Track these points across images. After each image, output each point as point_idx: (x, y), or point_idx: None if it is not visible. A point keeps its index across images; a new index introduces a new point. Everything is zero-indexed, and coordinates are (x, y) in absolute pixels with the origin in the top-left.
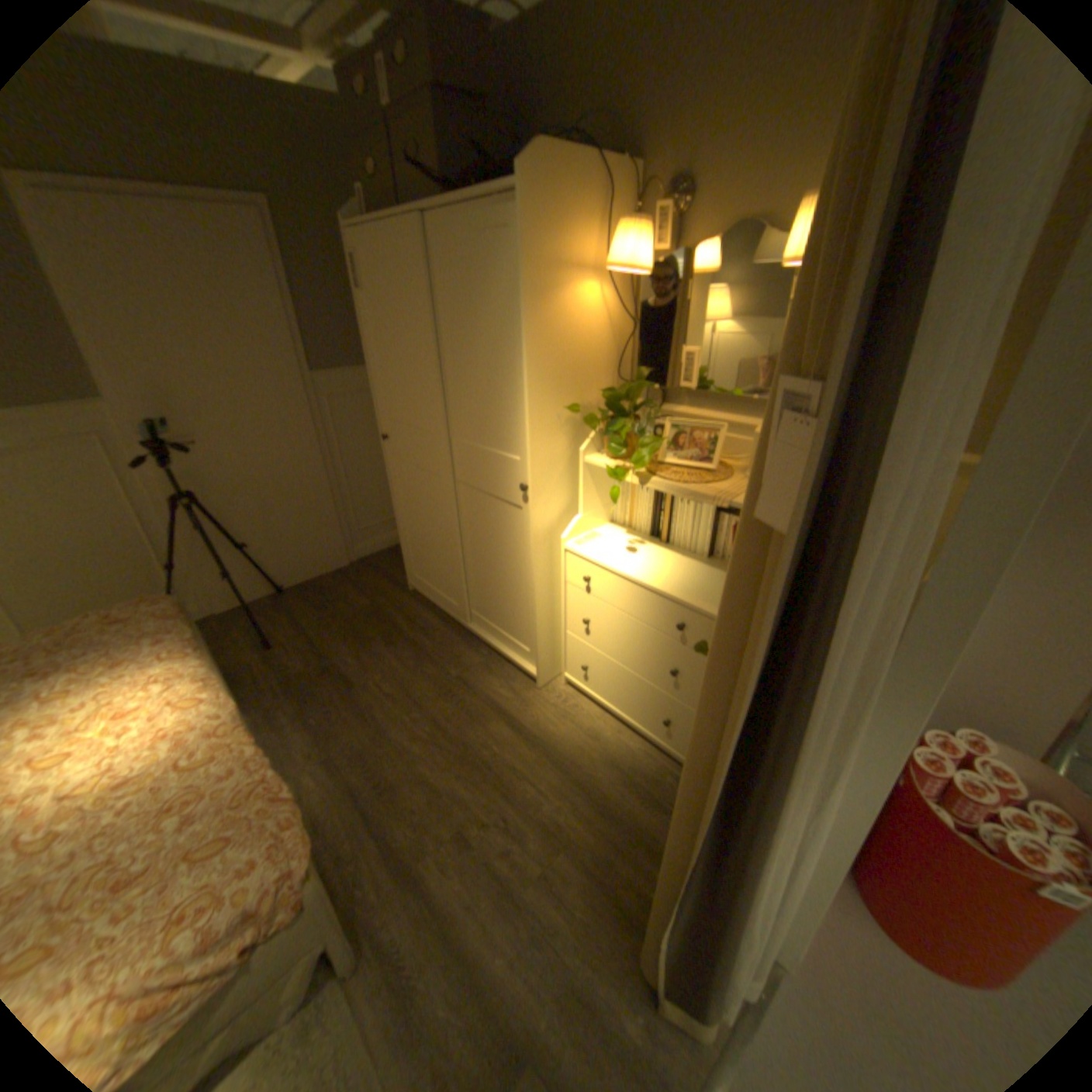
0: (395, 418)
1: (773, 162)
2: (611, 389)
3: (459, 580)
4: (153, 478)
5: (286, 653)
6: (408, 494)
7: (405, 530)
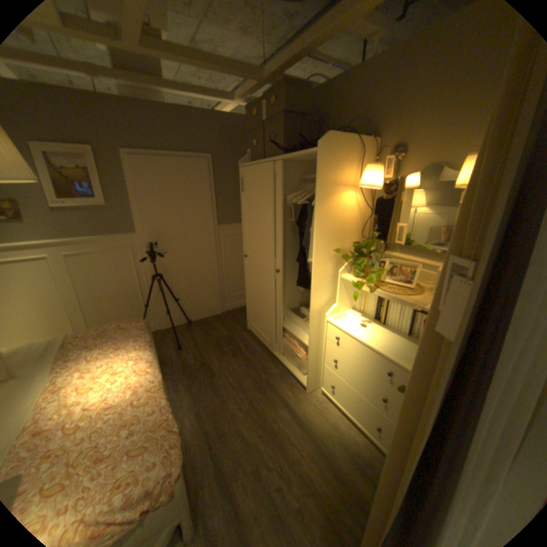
0: (251, 248)
1: (450, 138)
2: (357, 242)
3: (271, 328)
4: (147, 266)
5: (187, 353)
6: (252, 283)
7: (248, 300)
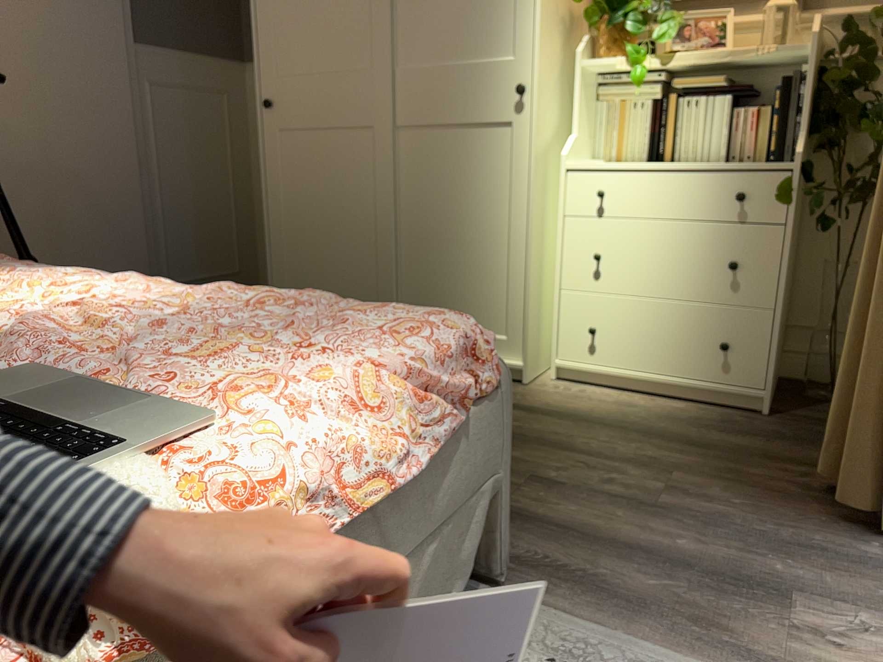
0: (292, 72)
1: None
2: None
3: (384, 277)
4: None
5: None
6: (297, 180)
7: (280, 242)
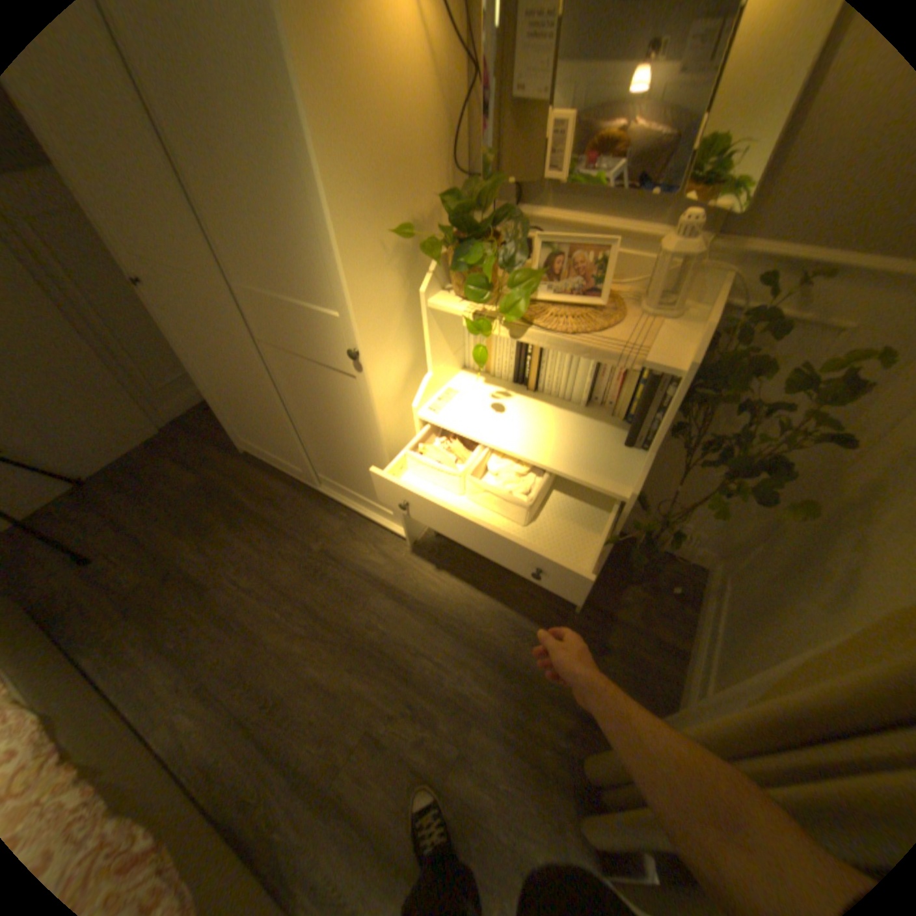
0: (139, 254)
1: None
2: (452, 193)
3: (295, 449)
4: None
5: (111, 565)
6: (199, 354)
7: (212, 395)
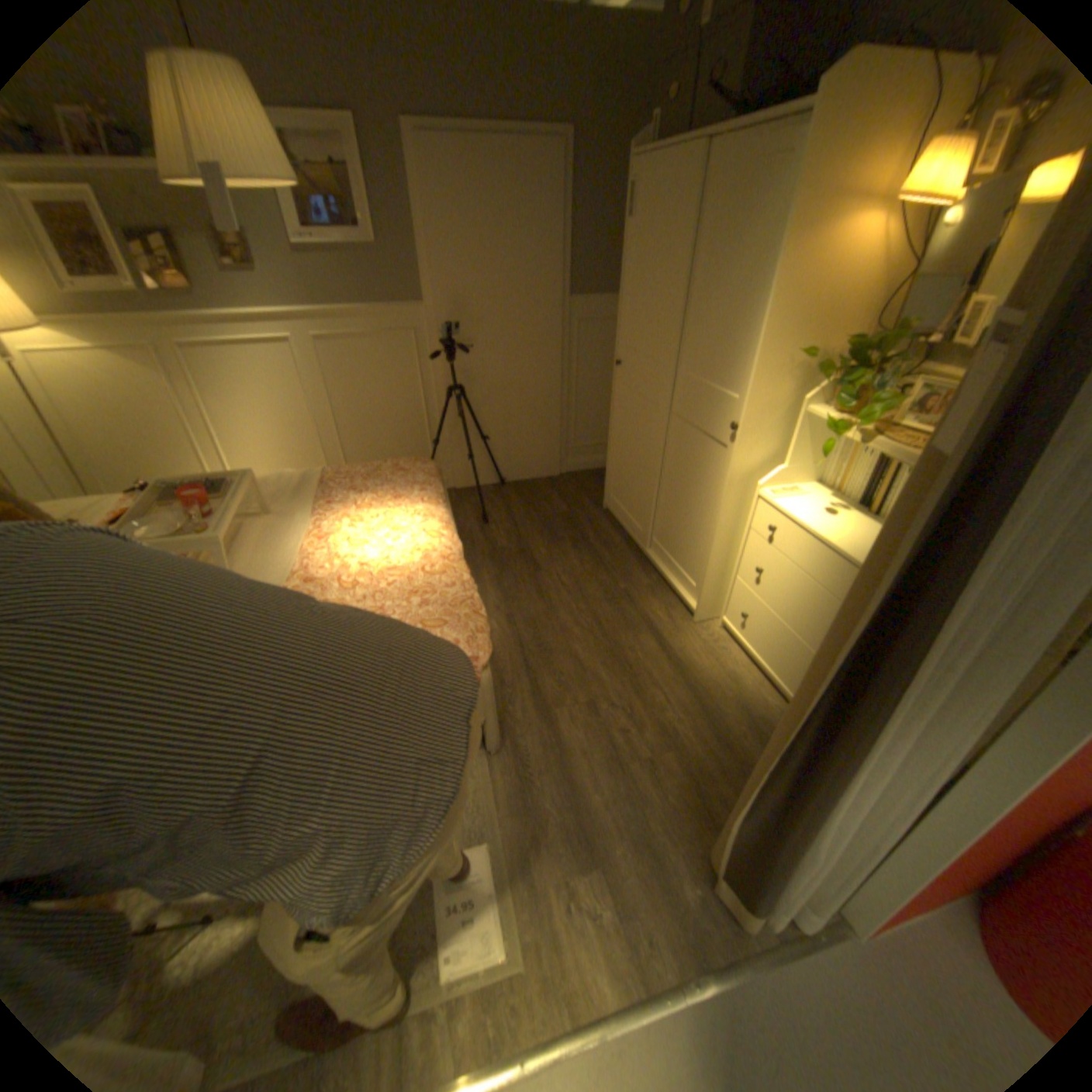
0: (631, 346)
1: None
2: (861, 337)
3: (648, 507)
4: (438, 371)
5: (496, 531)
6: (624, 419)
7: (612, 453)
